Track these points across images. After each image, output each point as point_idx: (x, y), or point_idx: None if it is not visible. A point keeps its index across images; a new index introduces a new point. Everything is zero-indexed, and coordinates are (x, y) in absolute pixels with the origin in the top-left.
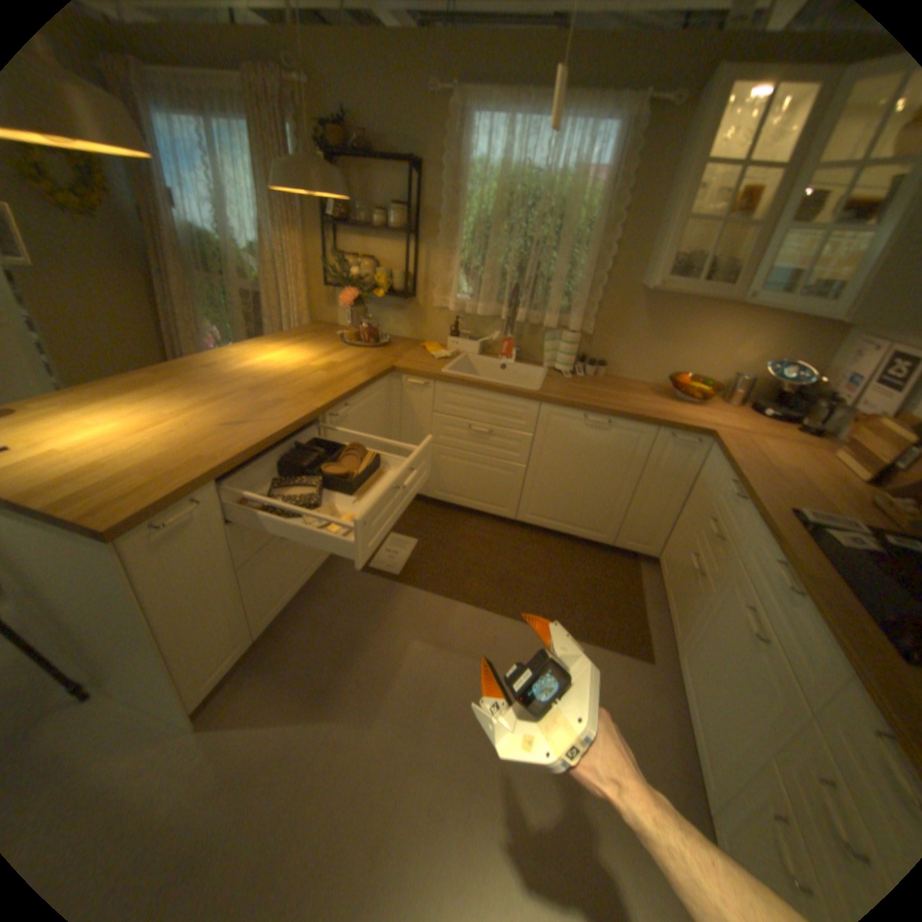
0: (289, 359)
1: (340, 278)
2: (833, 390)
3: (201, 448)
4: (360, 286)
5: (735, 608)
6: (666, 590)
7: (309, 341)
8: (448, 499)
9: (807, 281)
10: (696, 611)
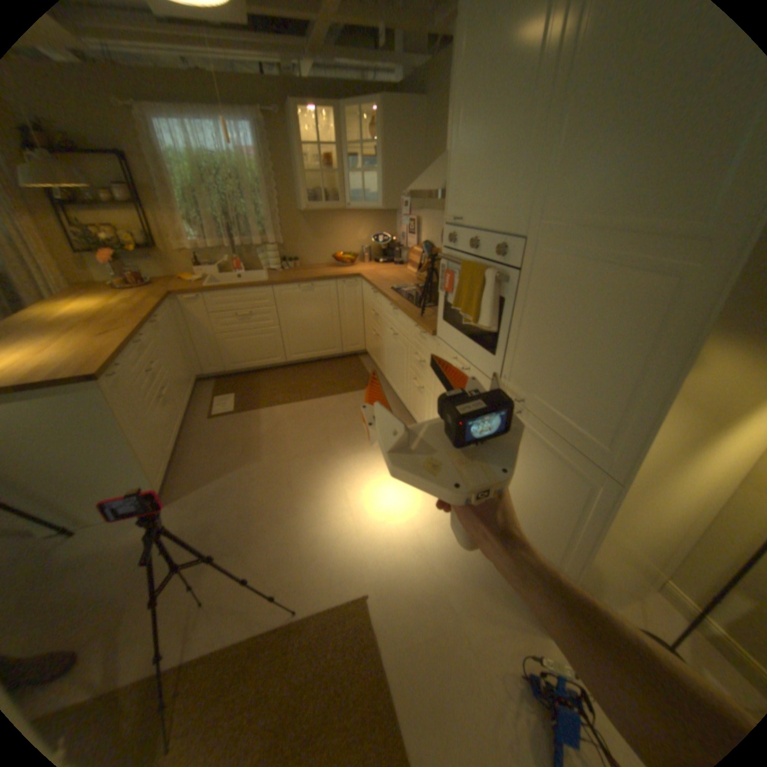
0: (87, 305)
1: (87, 245)
2: (399, 243)
3: (97, 345)
4: (107, 248)
5: (388, 336)
6: (372, 359)
7: (86, 294)
8: (240, 367)
9: (368, 195)
10: (381, 353)
